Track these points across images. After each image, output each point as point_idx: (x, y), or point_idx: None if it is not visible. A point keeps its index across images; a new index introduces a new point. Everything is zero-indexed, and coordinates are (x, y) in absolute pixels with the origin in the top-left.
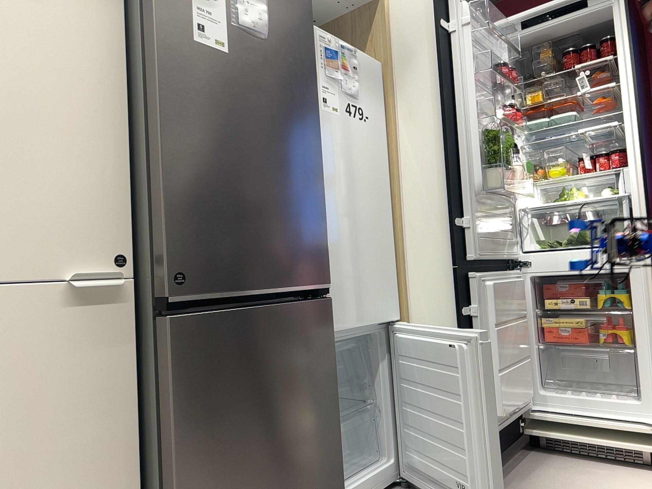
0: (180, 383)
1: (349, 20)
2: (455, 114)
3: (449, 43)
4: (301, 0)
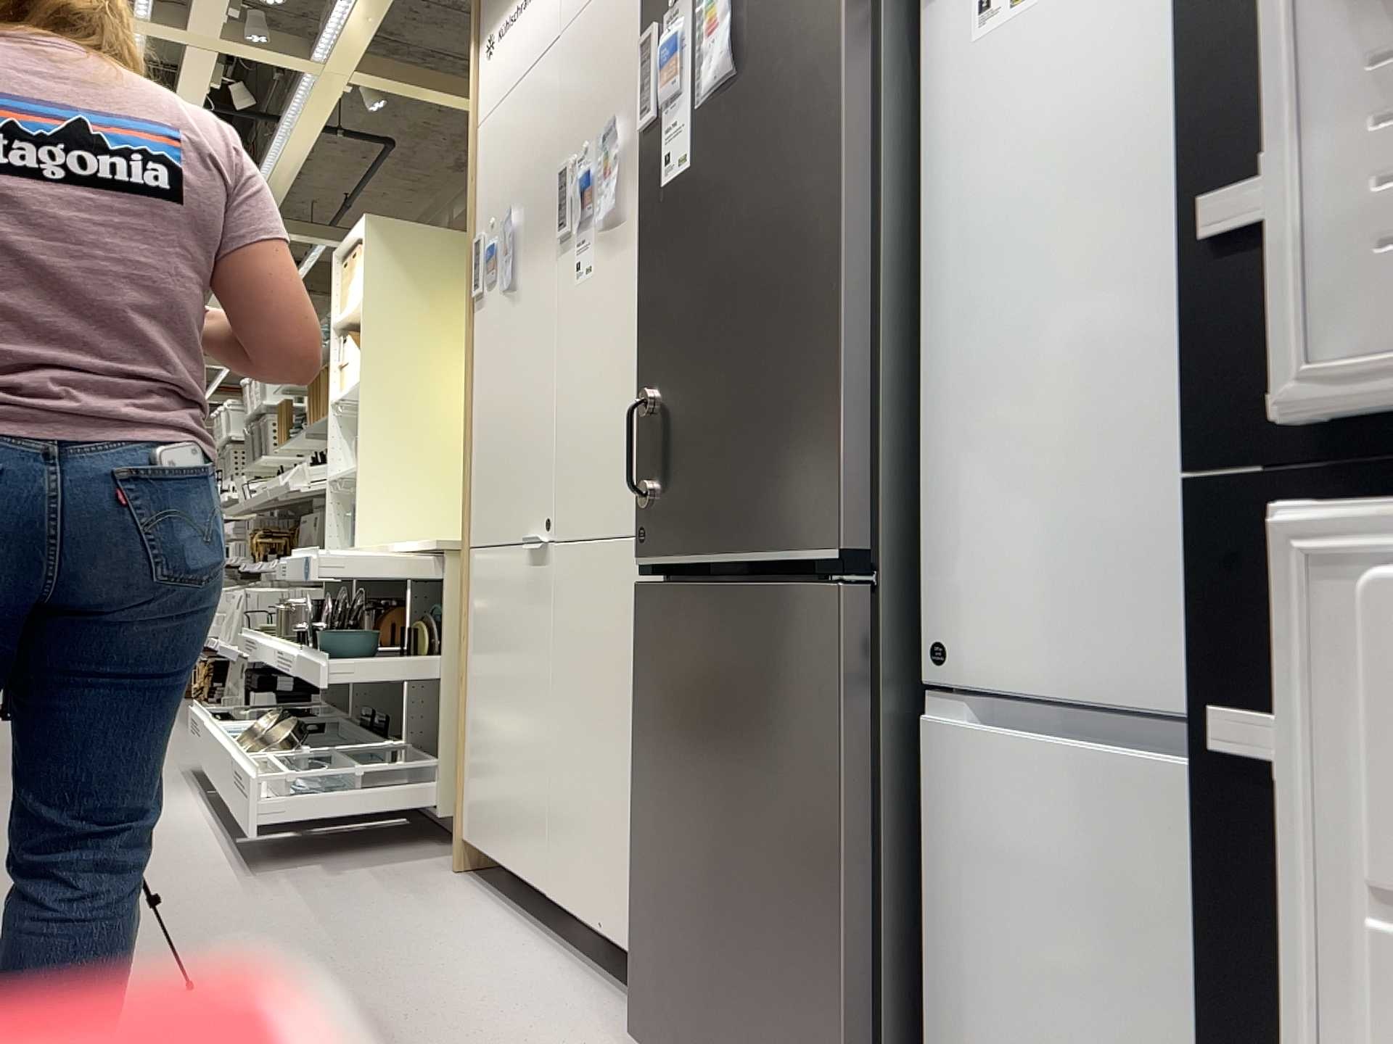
0: (641, 674)
1: None
2: None
3: None
4: None
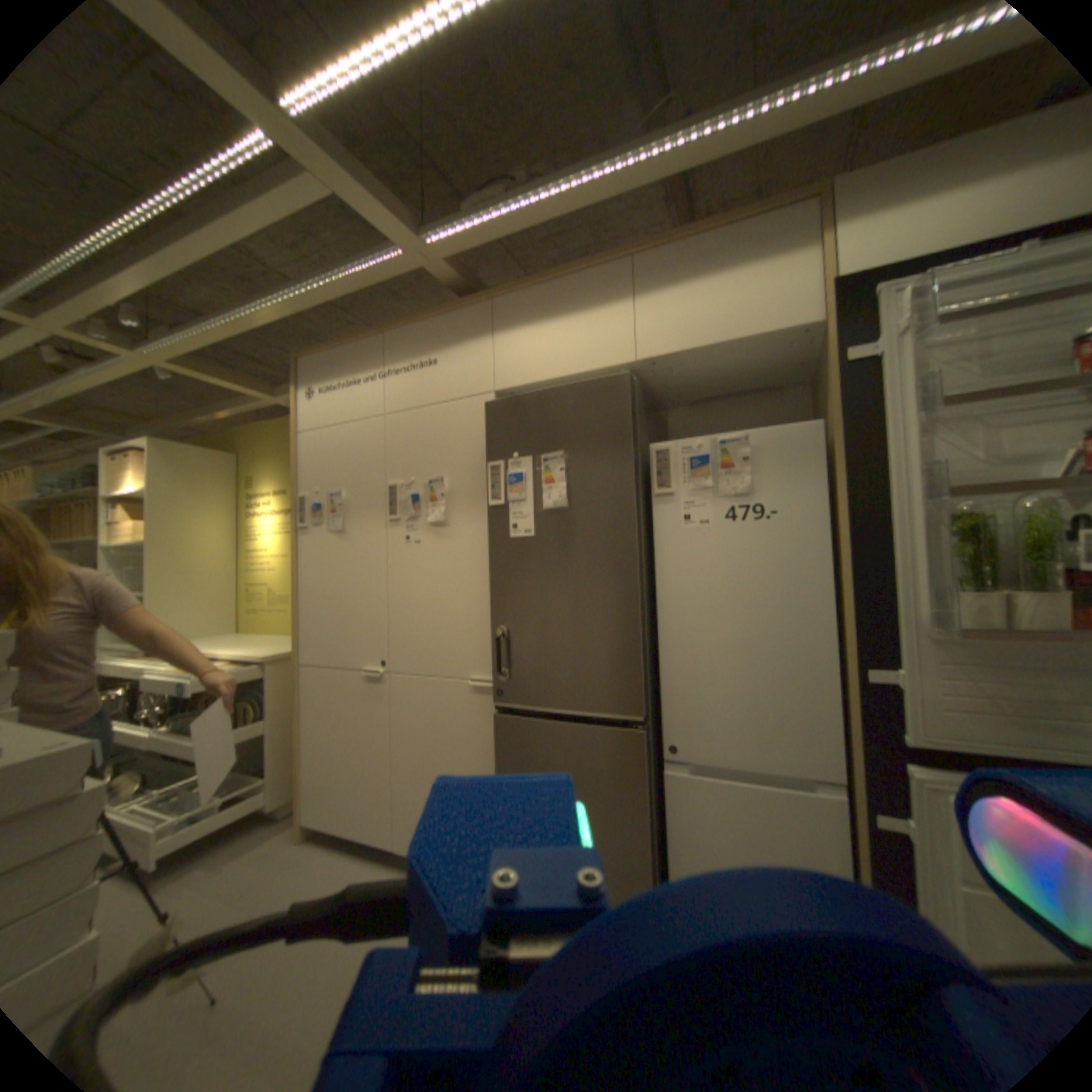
0: (501, 754)
1: (822, 353)
2: (885, 496)
3: (877, 376)
4: (614, 449)
